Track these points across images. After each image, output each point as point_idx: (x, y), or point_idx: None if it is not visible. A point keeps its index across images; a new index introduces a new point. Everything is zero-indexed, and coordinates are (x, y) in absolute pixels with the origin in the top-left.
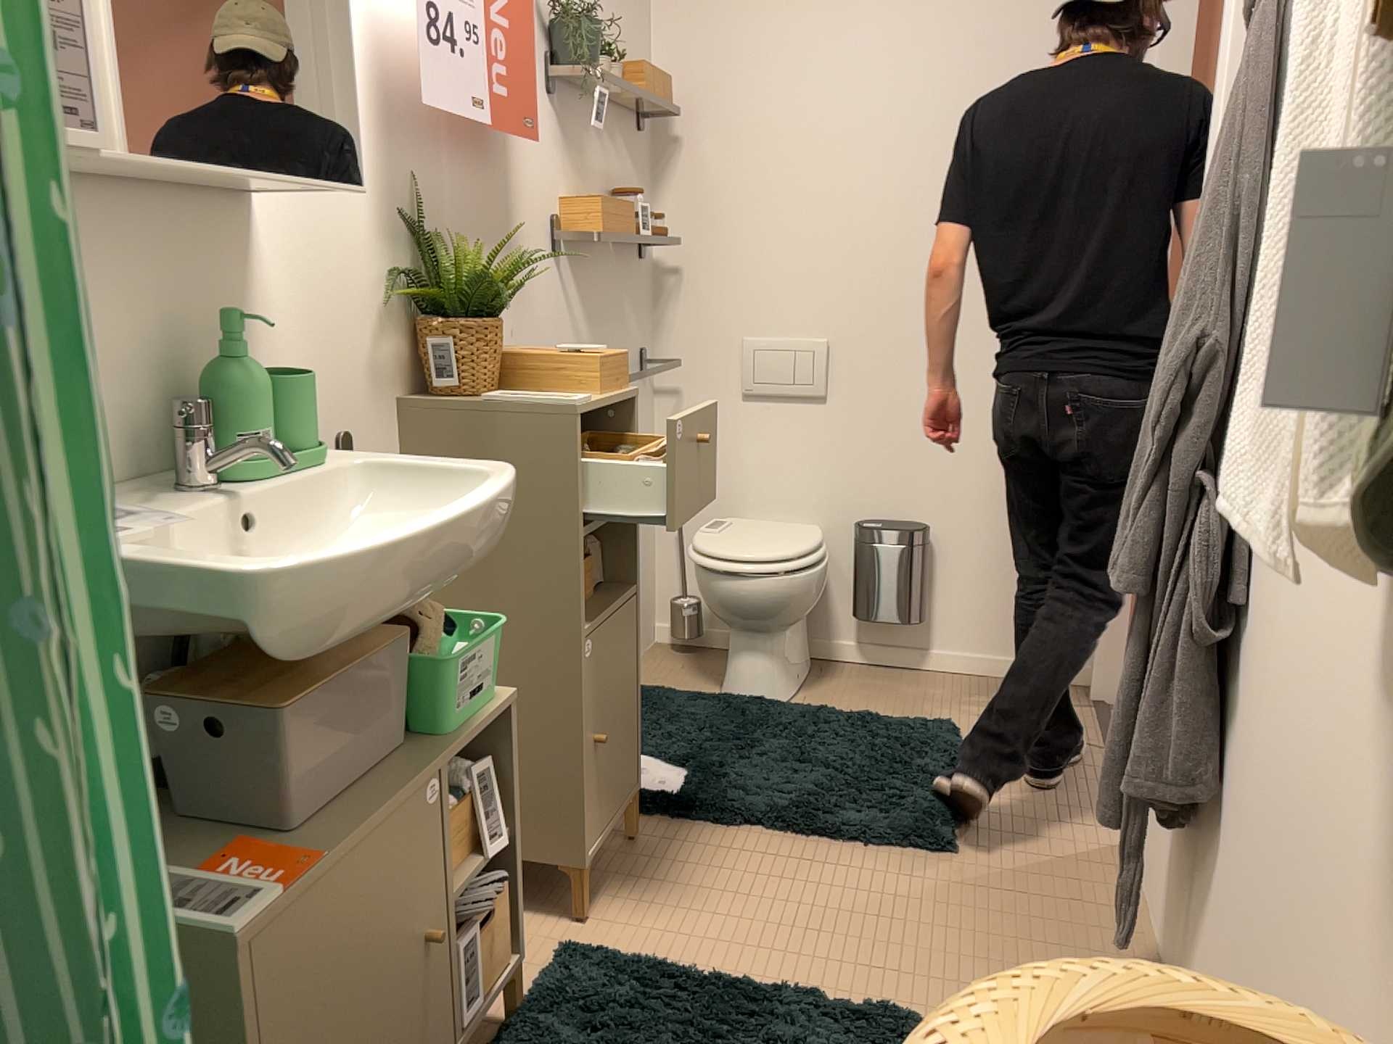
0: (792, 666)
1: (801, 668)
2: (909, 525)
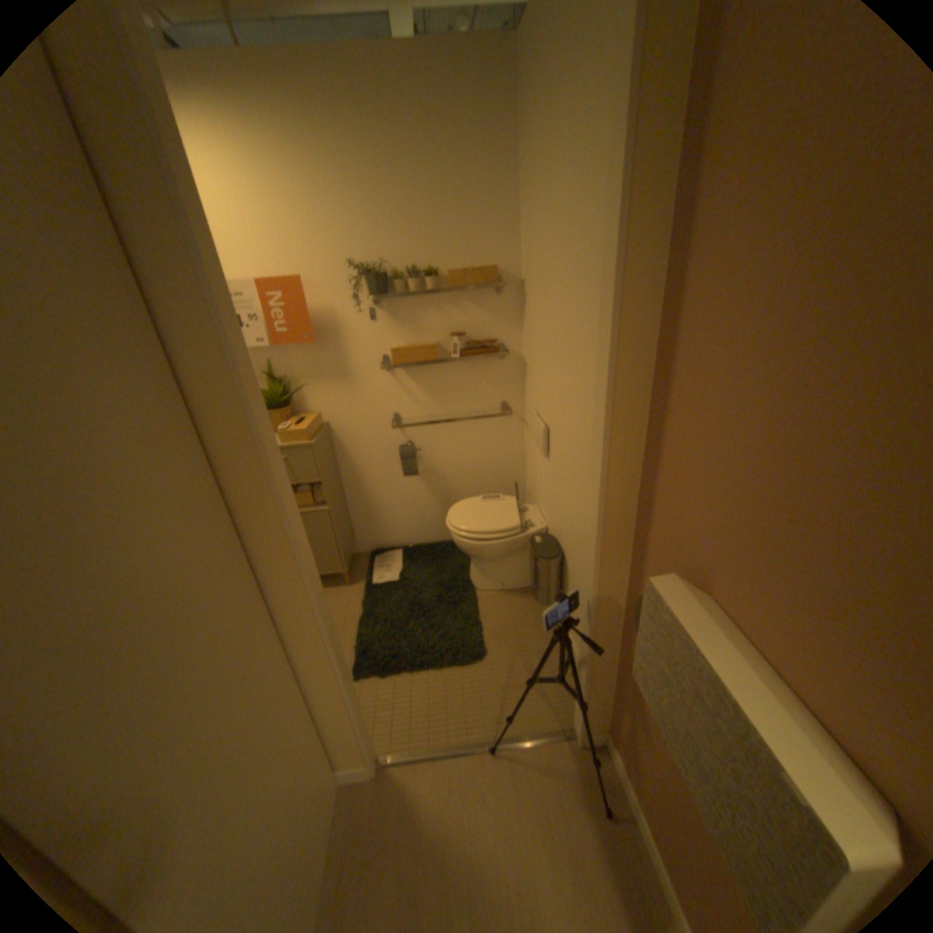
0: (494, 577)
1: (508, 582)
2: (556, 551)
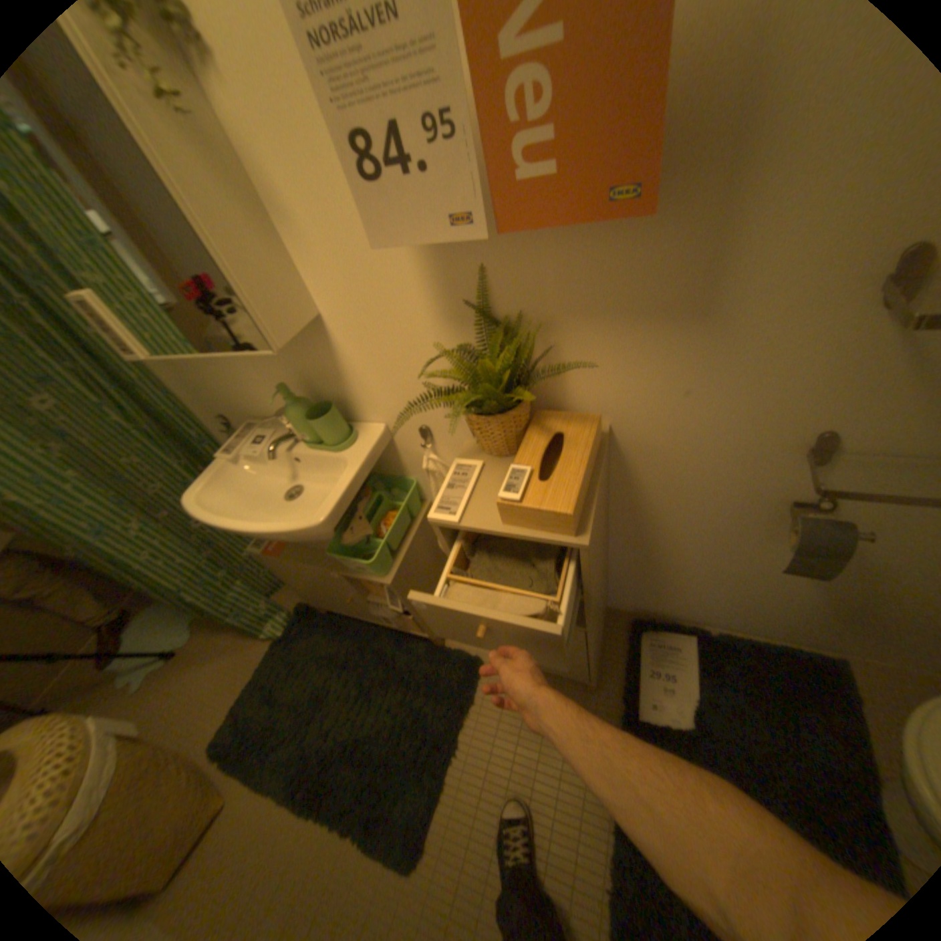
0: None
1: None
2: None
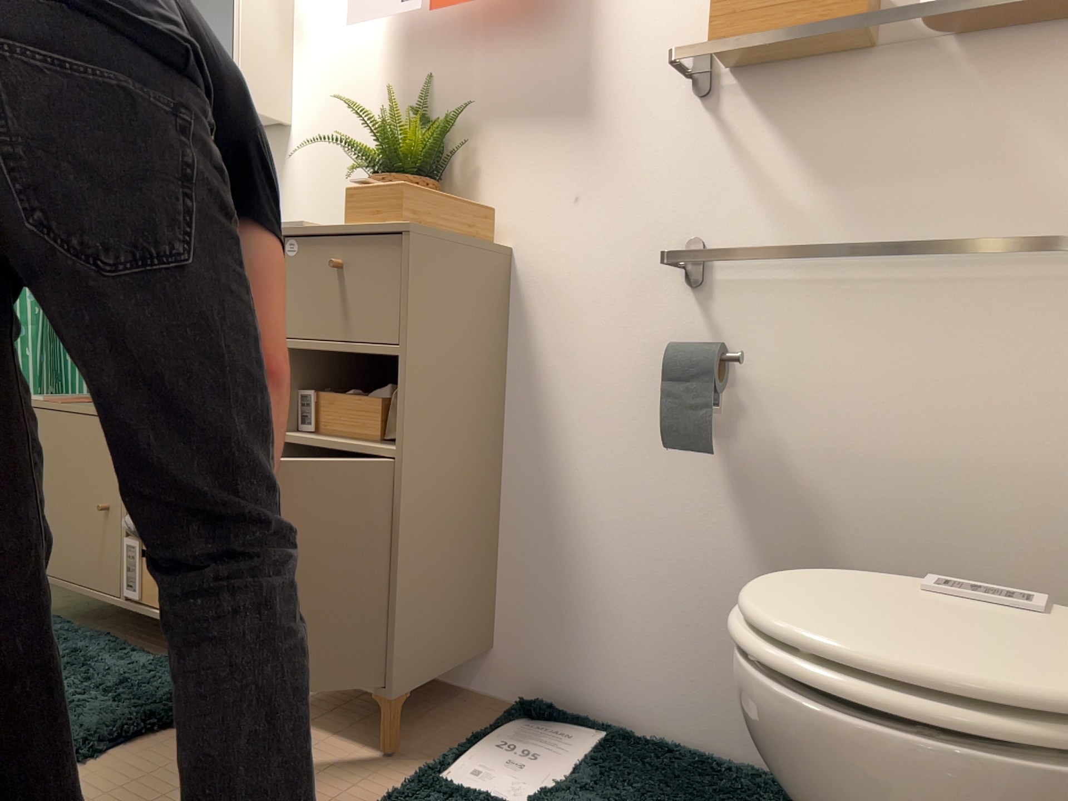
0: None
1: None
2: None
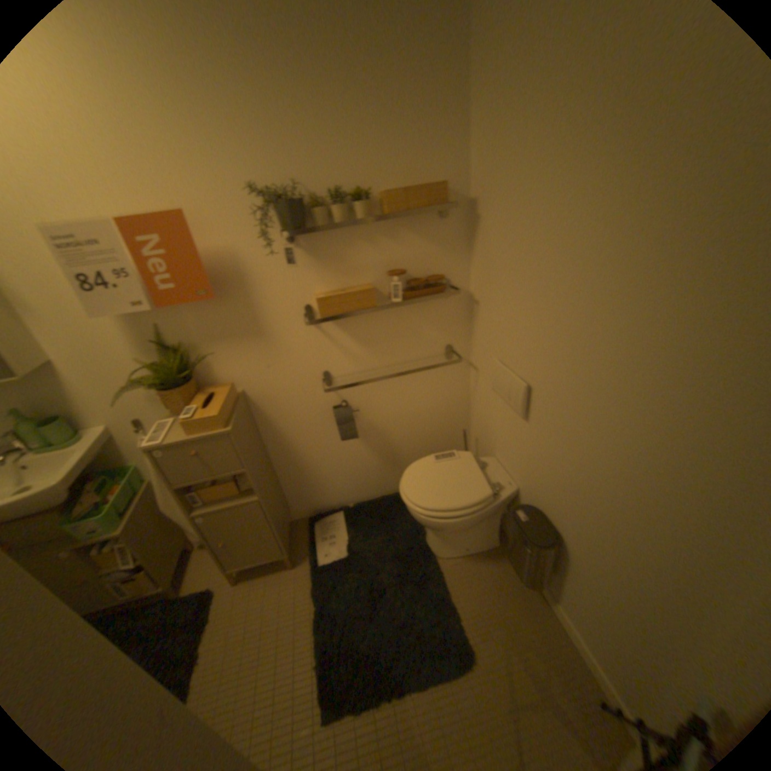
0: (457, 543)
1: (473, 546)
2: (551, 533)
